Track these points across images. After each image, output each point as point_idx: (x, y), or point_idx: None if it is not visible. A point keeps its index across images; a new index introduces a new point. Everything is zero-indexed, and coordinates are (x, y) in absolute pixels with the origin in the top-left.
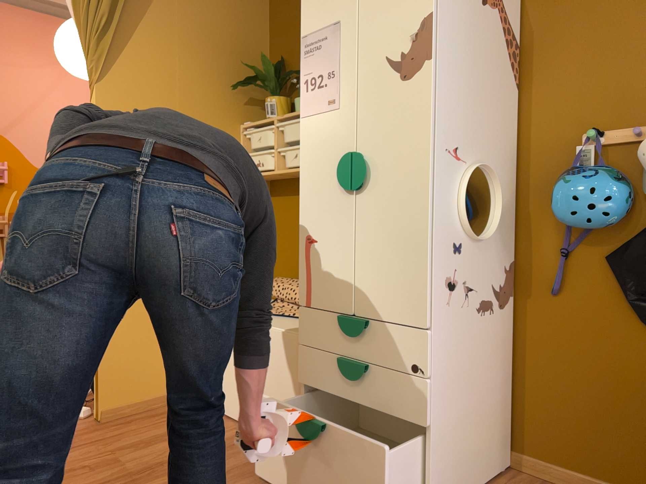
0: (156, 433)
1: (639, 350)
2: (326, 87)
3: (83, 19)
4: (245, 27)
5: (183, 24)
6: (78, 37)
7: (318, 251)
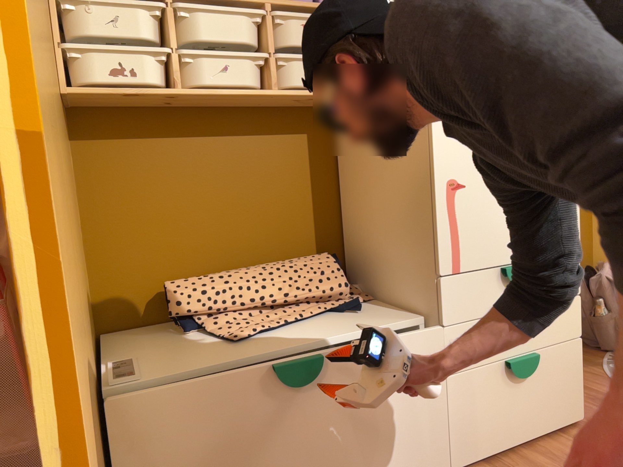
0: None
1: None
2: None
3: None
4: None
5: None
6: None
7: (468, 199)
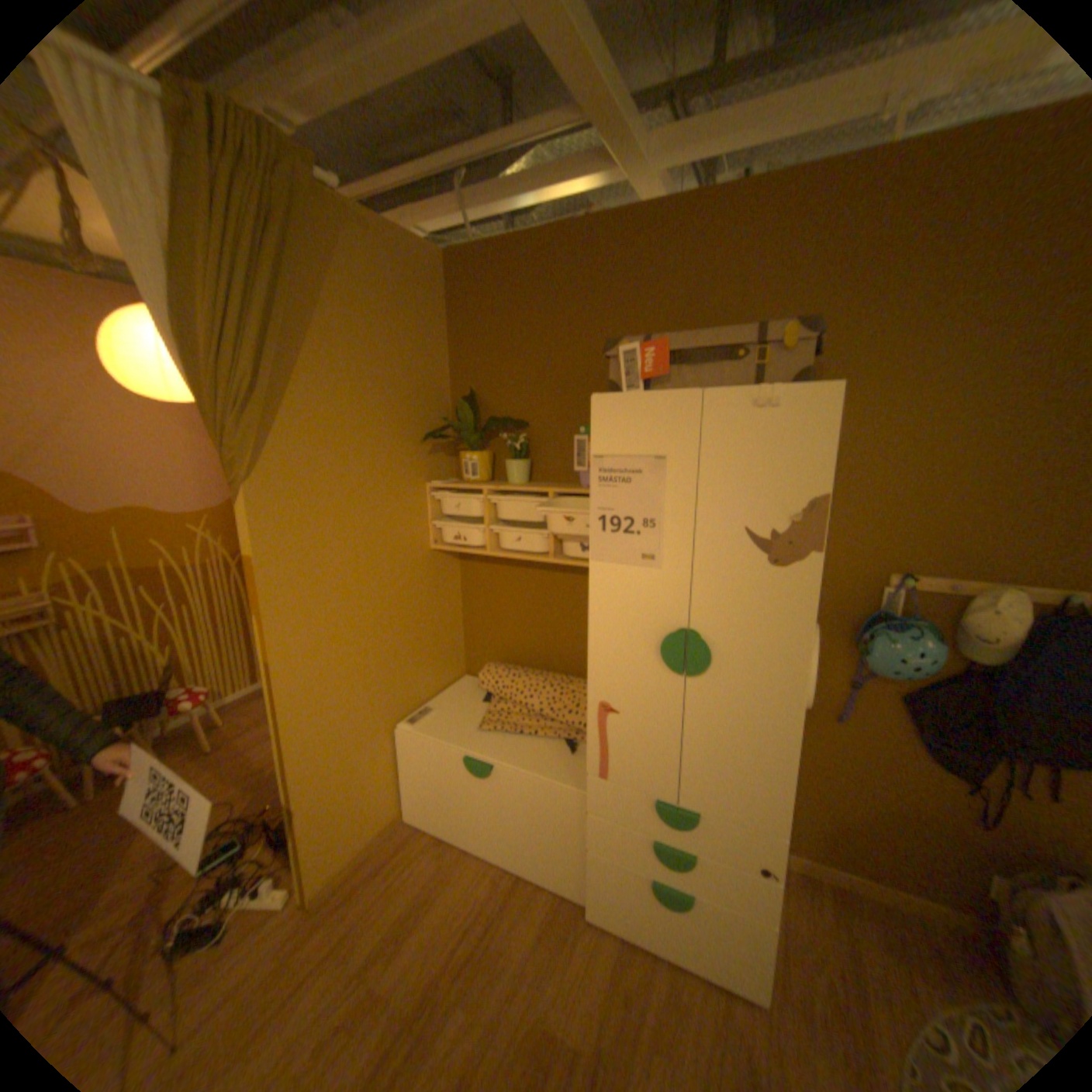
0: (396, 913)
1: (924, 781)
2: (639, 535)
3: (198, 376)
4: (421, 347)
5: (348, 360)
6: (142, 345)
7: (621, 725)
